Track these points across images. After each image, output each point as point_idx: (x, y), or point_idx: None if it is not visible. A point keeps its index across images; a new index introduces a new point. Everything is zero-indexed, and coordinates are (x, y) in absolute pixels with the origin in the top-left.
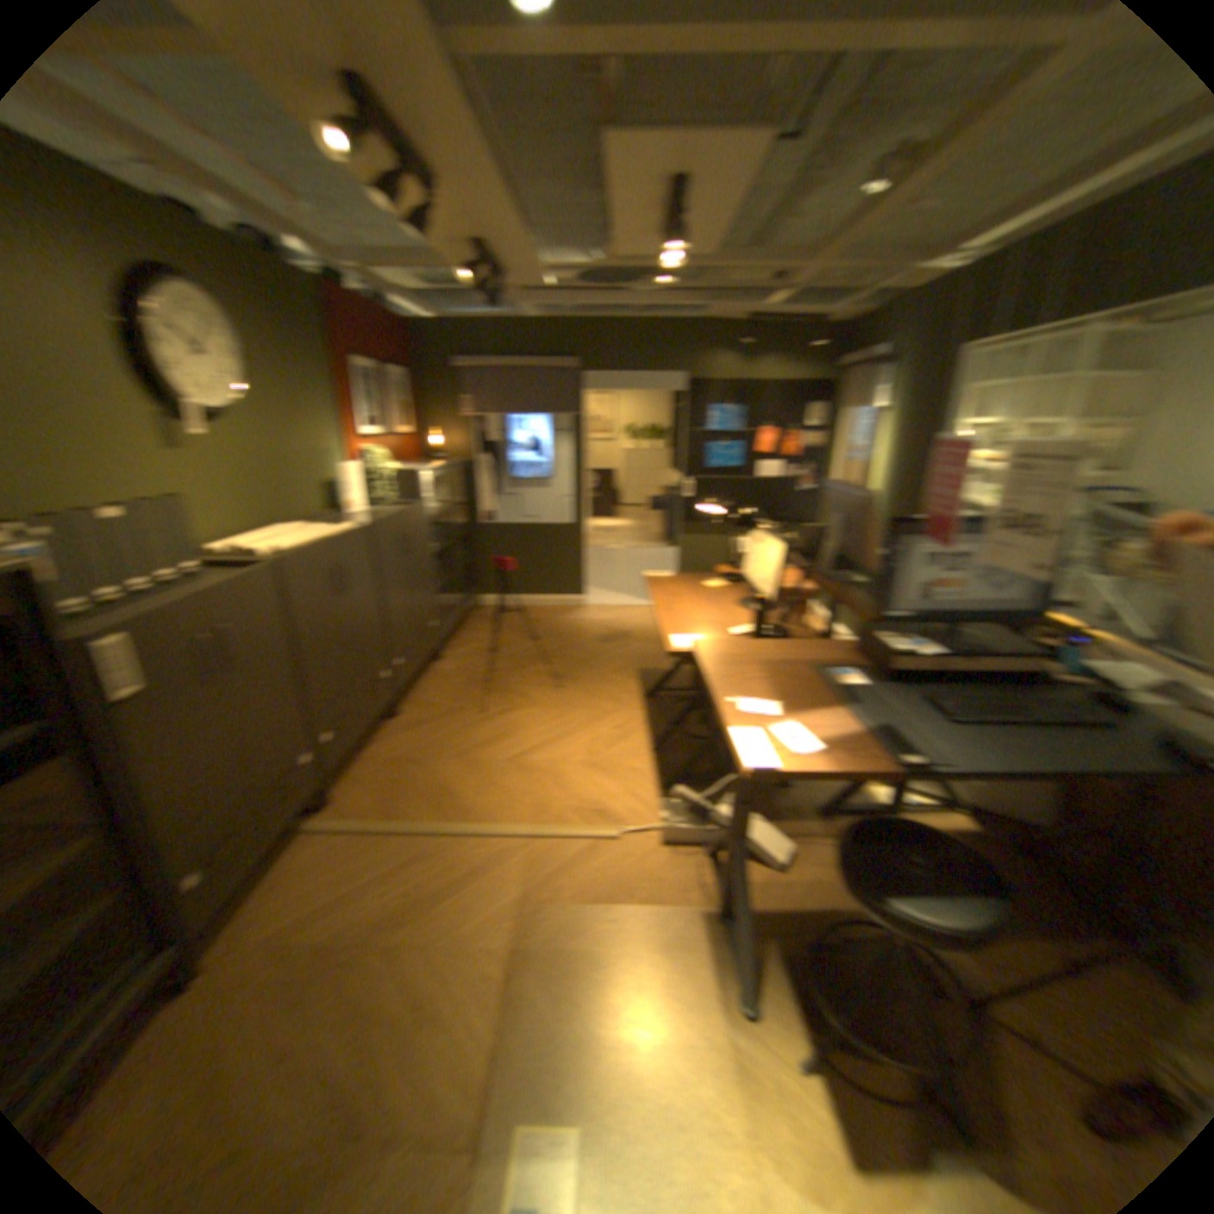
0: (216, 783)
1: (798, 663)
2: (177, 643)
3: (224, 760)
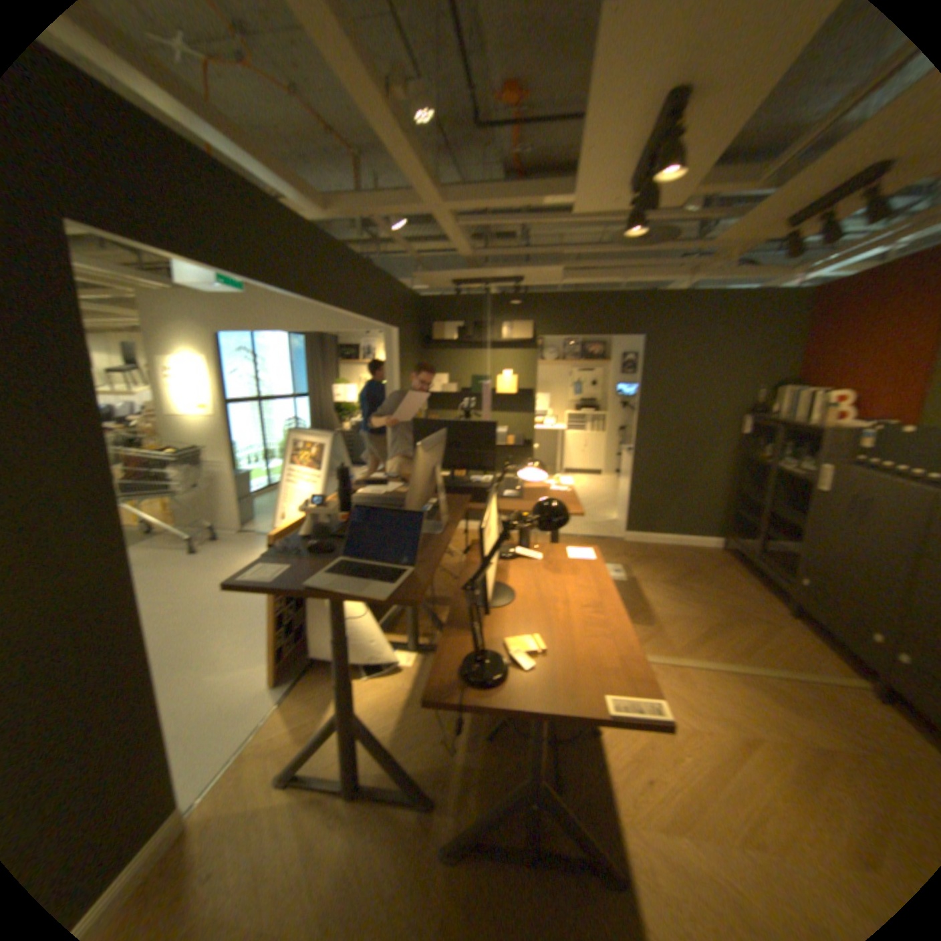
0: (829, 560)
1: (527, 501)
2: (844, 485)
3: (836, 556)
